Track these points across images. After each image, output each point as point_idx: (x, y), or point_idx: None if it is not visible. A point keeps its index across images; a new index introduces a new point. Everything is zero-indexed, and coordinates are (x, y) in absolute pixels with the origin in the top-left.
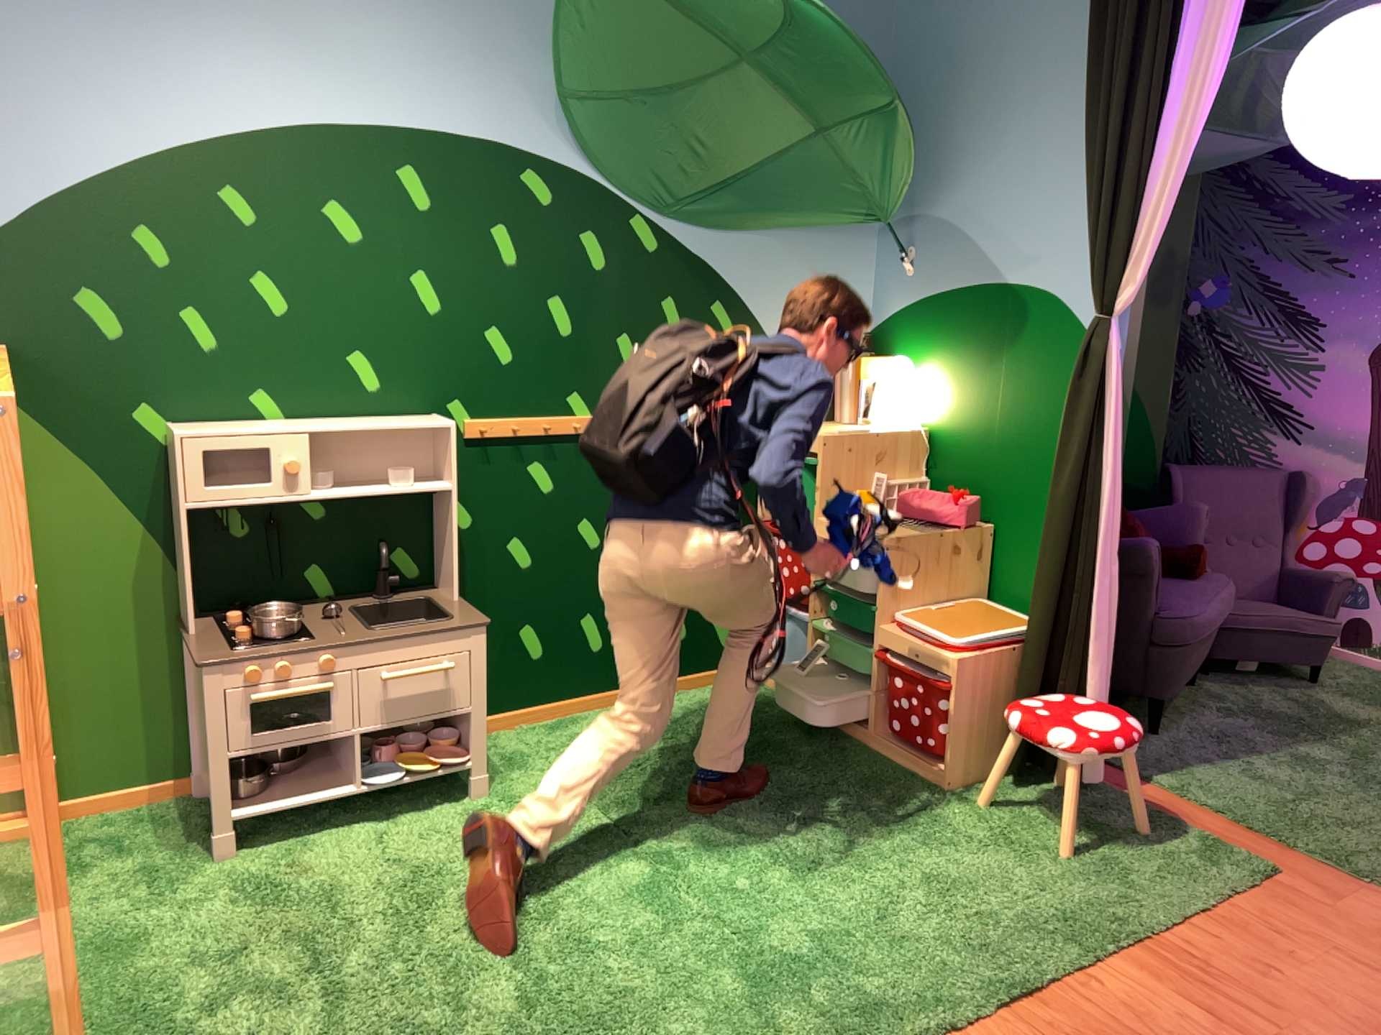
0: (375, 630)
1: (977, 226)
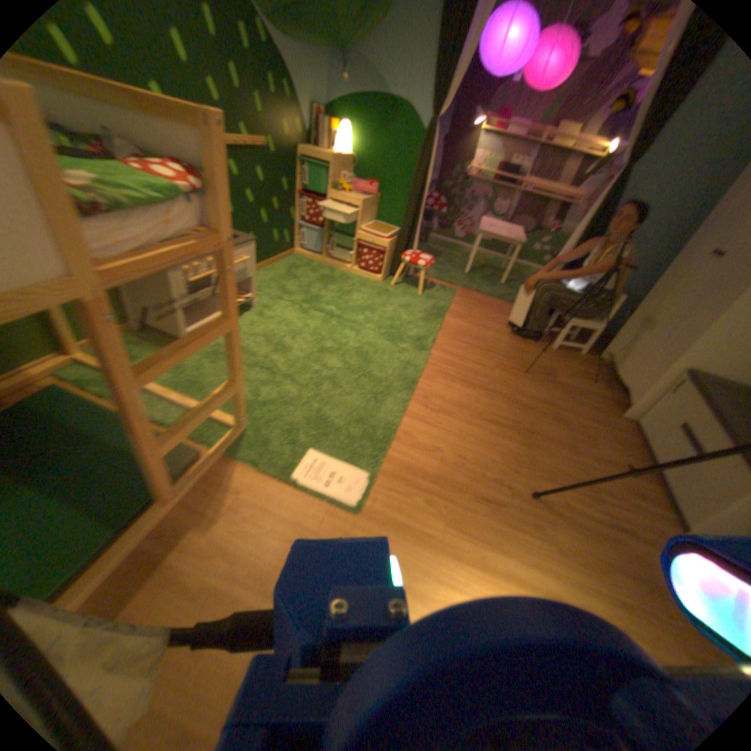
0: None
1: (381, 60)
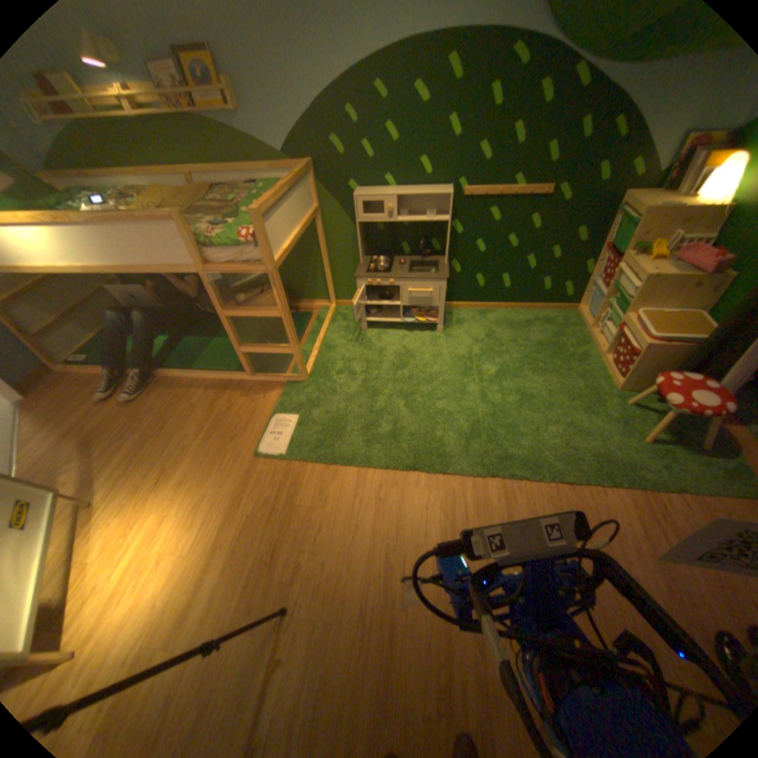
0: (406, 274)
1: None
